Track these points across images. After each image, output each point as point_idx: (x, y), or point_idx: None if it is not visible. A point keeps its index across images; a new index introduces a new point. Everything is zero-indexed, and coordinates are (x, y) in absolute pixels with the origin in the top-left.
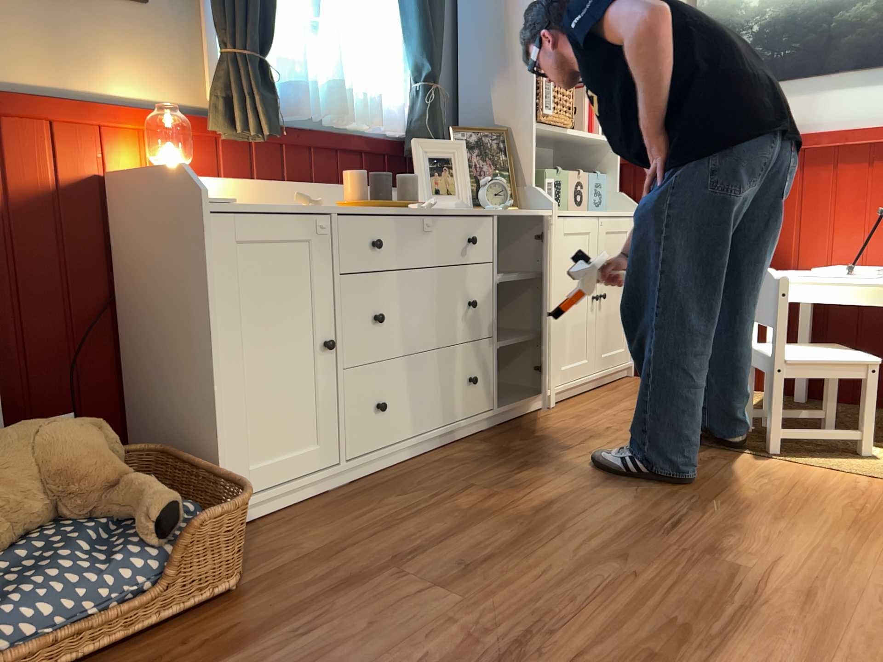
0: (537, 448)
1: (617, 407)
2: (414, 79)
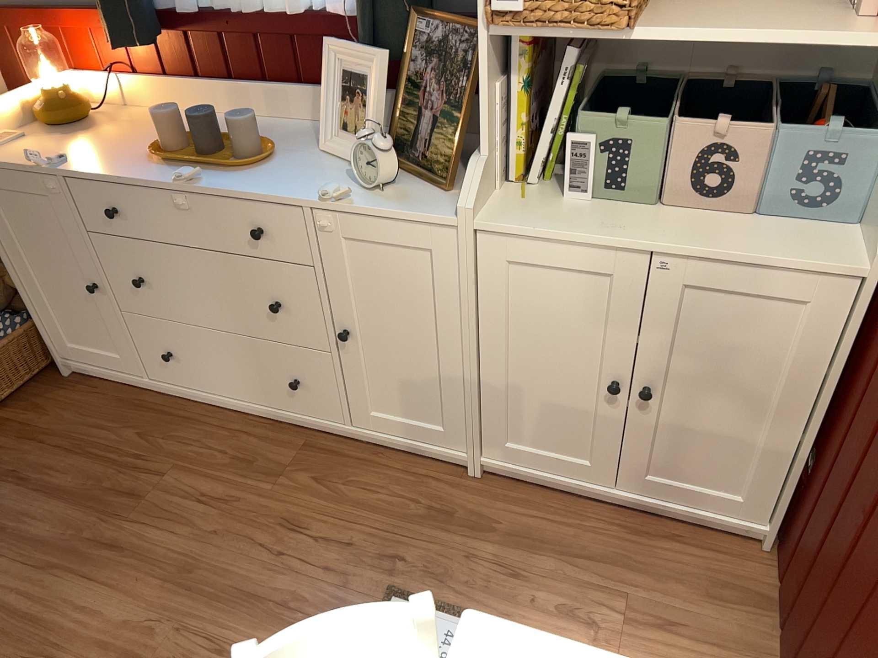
0: (293, 496)
1: (520, 551)
2: None
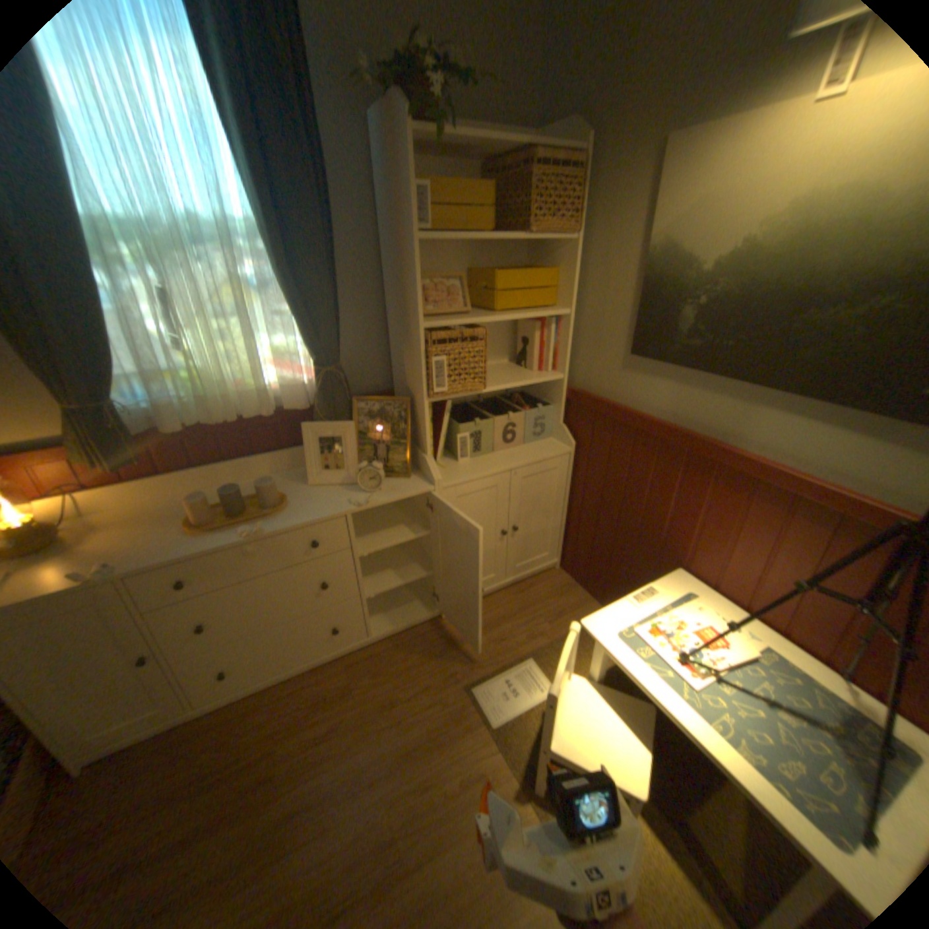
0: (370, 698)
1: (495, 633)
2: (312, 360)
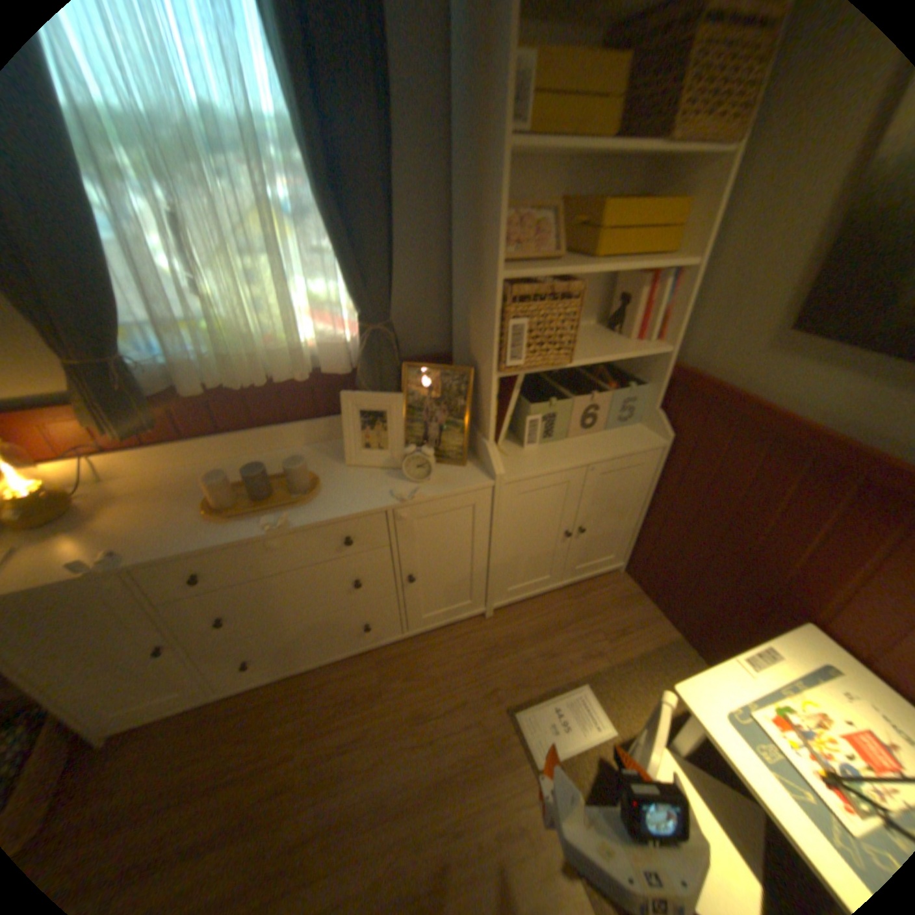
0: (402, 705)
1: (545, 644)
2: (358, 312)
